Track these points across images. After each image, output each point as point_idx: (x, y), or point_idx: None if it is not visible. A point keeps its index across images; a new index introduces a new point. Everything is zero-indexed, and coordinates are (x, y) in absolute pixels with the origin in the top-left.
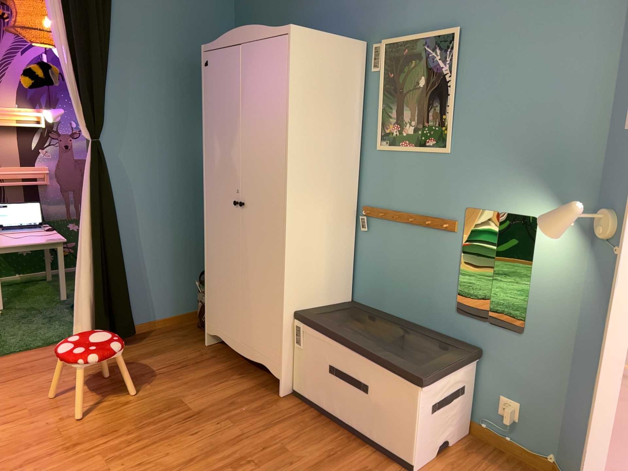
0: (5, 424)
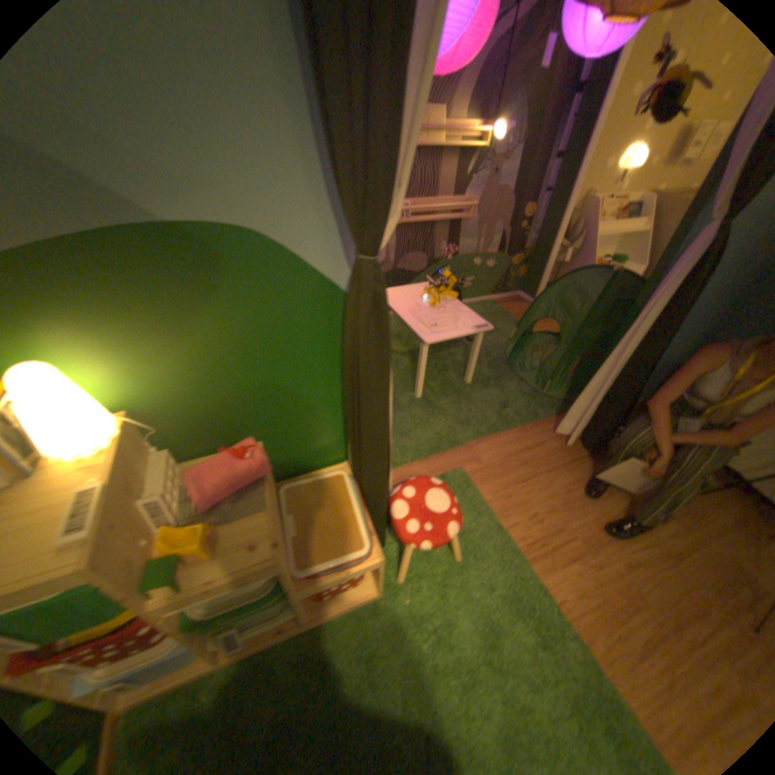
0: (576, 562)
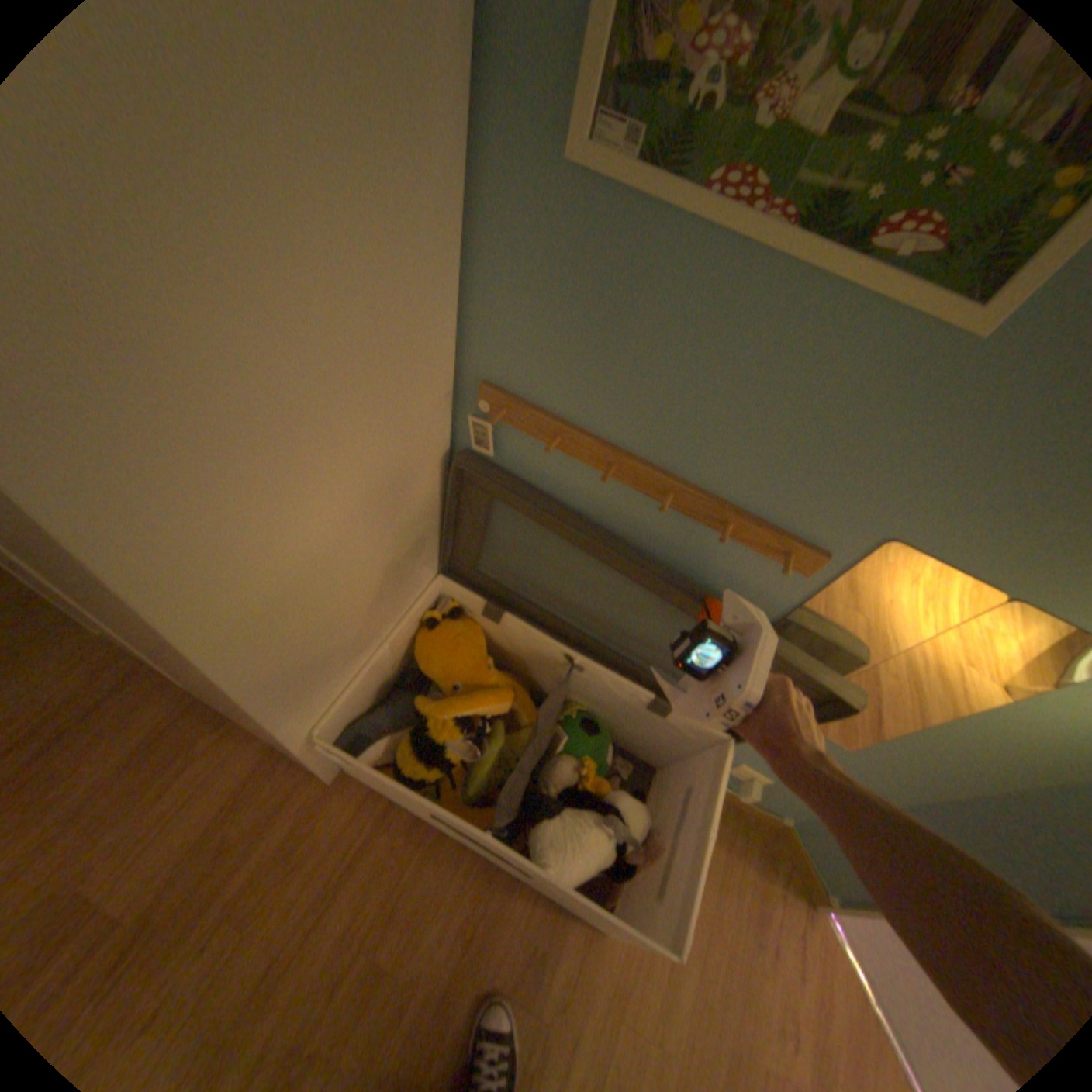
0: None
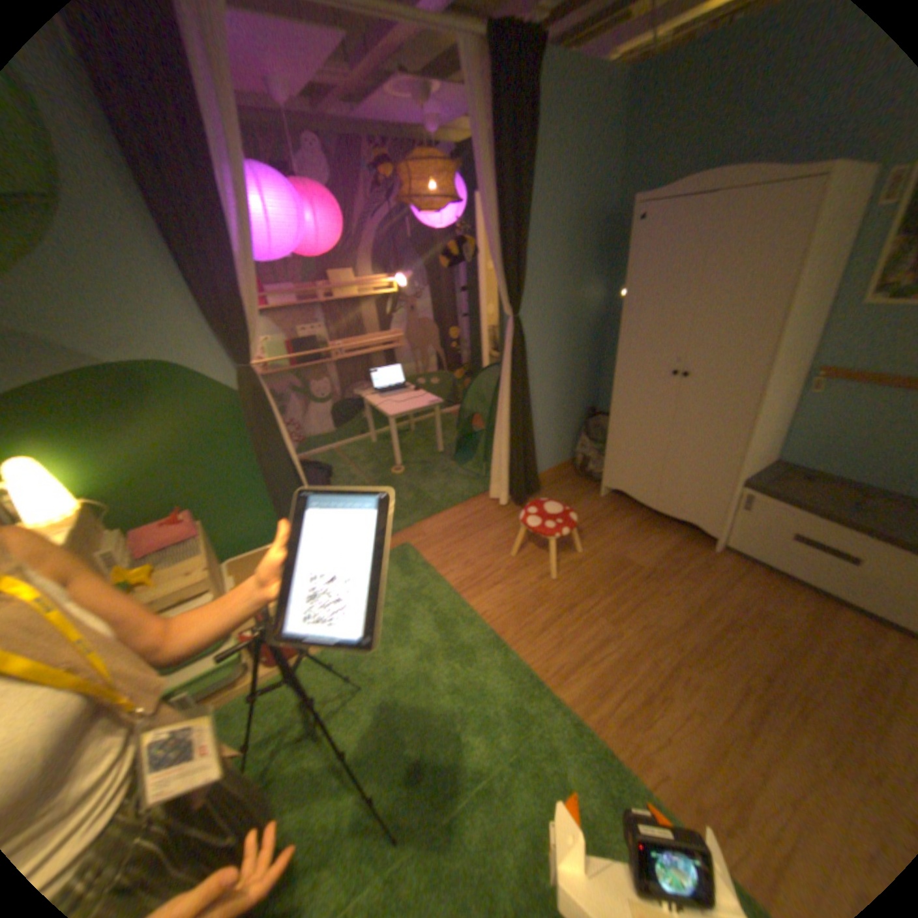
0: (498, 585)
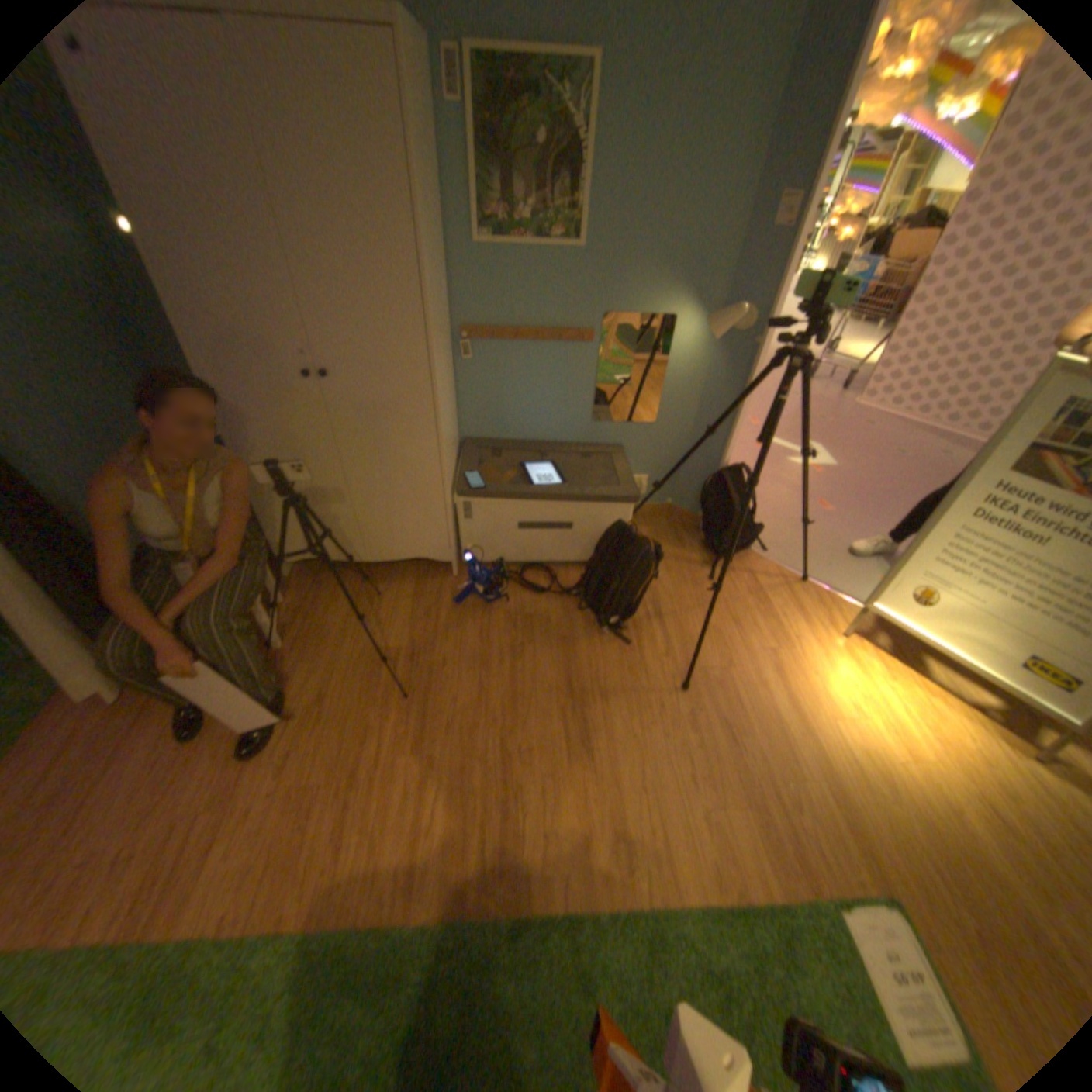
0: (212, 847)
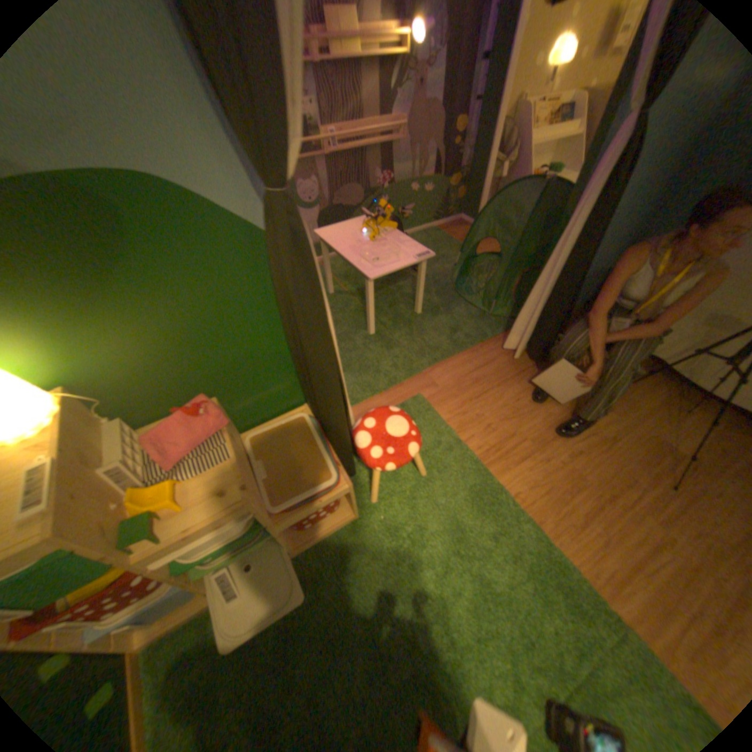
0: (526, 460)
